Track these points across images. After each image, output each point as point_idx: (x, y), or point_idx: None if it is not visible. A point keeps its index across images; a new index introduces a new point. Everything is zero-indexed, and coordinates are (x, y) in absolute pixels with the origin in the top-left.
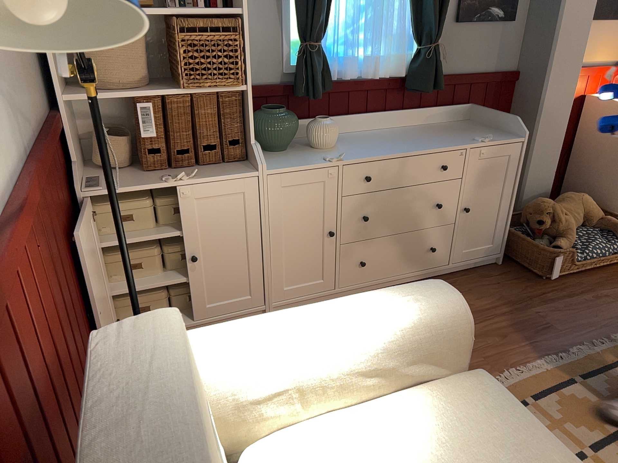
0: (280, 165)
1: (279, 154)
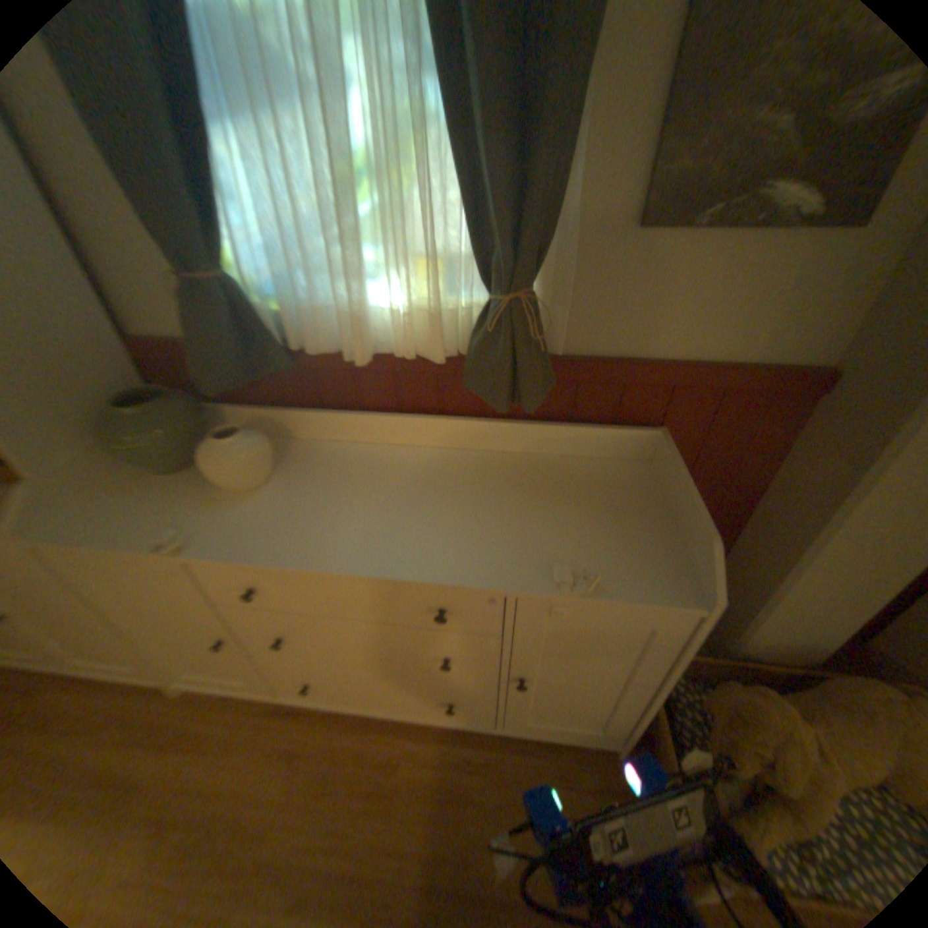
0: (81, 528)
1: (150, 484)
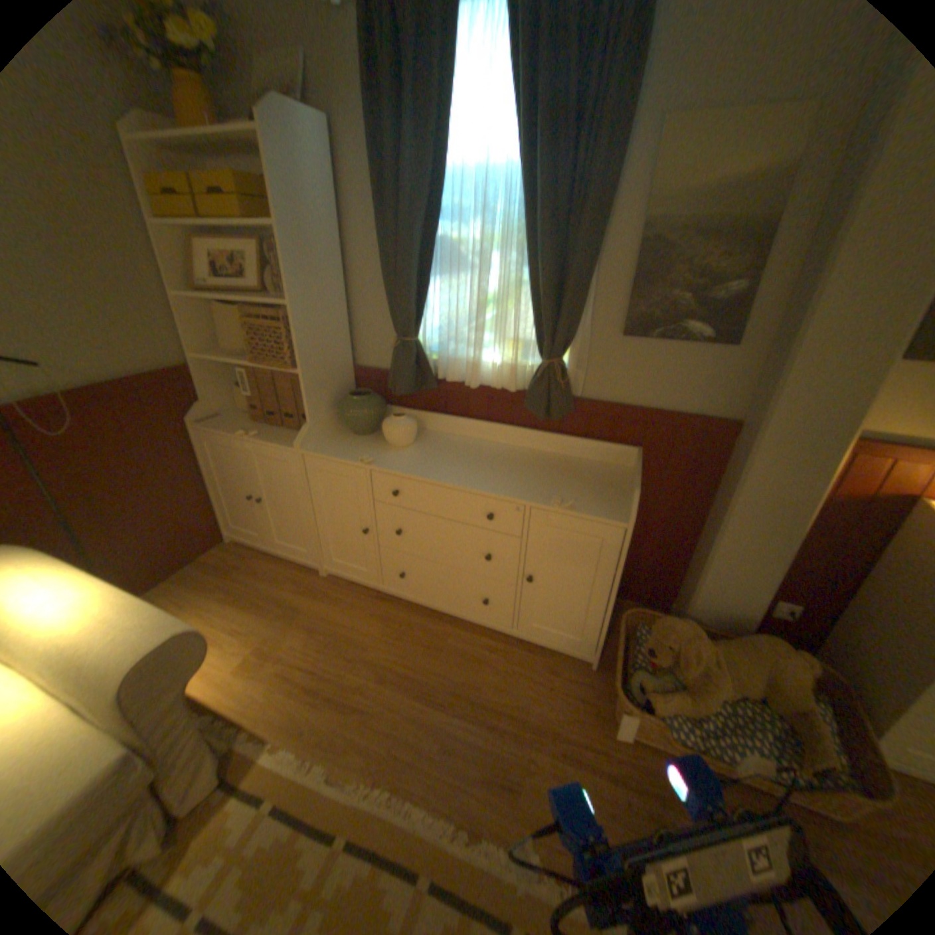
0: (323, 449)
1: (352, 438)
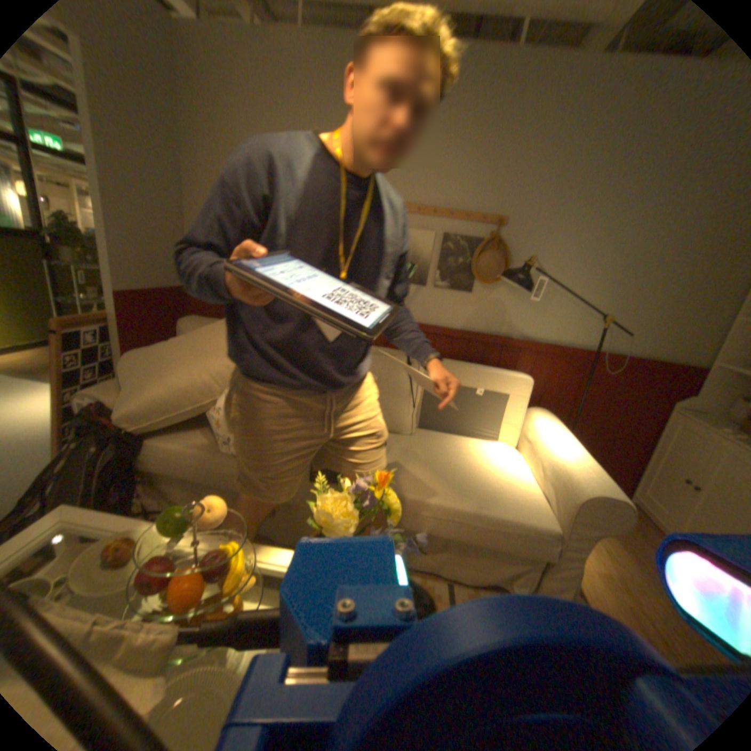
0: None
1: None
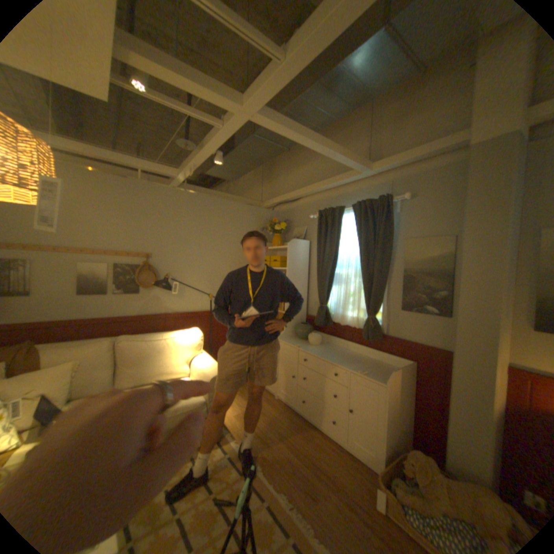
0: (285, 341)
1: (297, 340)
